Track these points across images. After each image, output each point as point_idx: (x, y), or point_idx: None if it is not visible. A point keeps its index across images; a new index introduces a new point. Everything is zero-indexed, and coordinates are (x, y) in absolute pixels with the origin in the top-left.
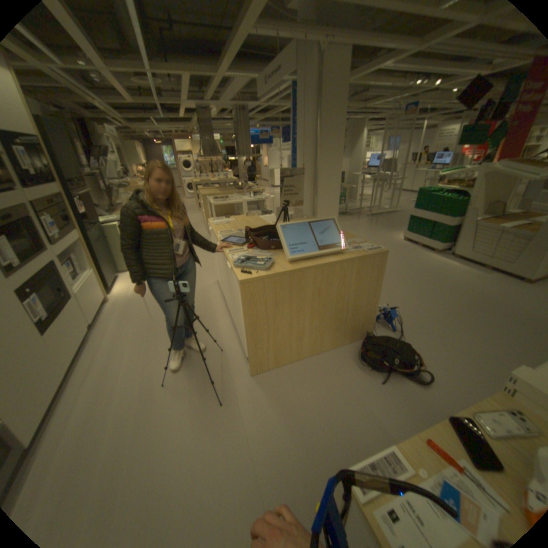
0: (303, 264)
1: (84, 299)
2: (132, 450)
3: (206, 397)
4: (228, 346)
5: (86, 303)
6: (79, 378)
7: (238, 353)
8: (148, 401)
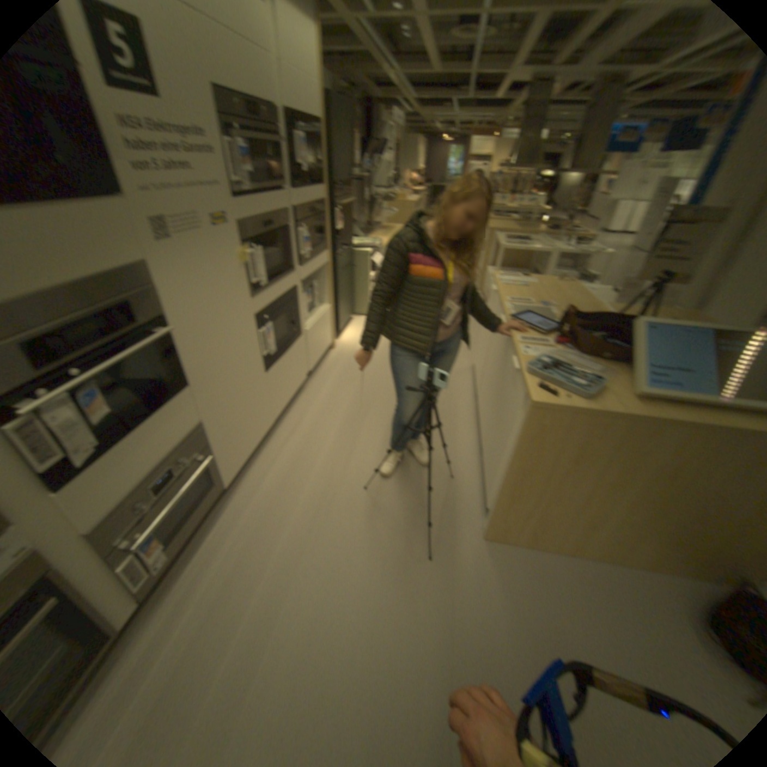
0: (667, 409)
1: (311, 339)
2: (312, 553)
3: (412, 534)
4: (462, 473)
5: (311, 345)
6: (283, 432)
7: (473, 491)
8: (343, 498)
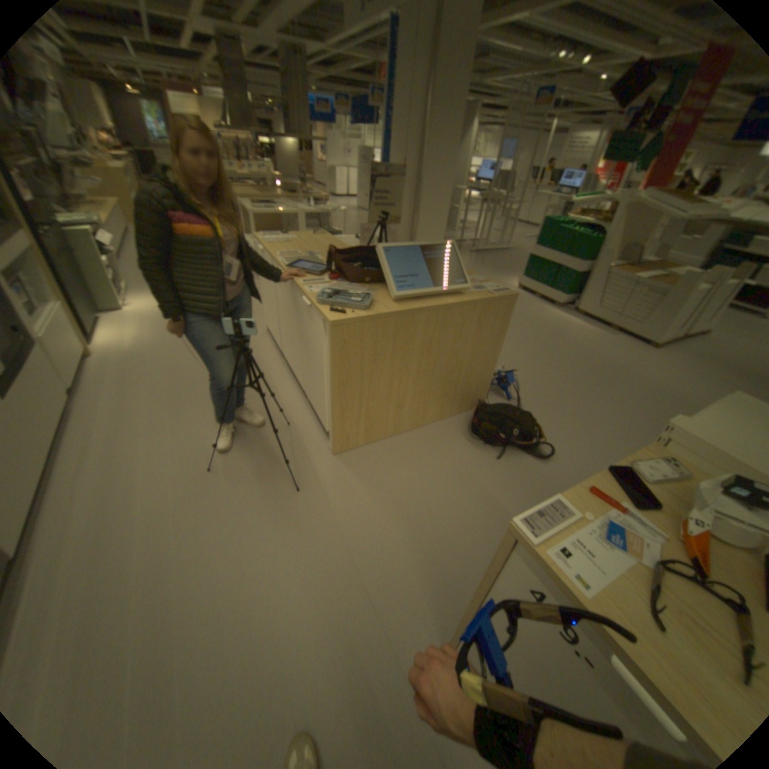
0: (412, 306)
1: (57, 349)
2: (179, 551)
3: (275, 483)
4: (297, 419)
5: (60, 355)
6: (71, 465)
7: (311, 428)
8: (190, 490)
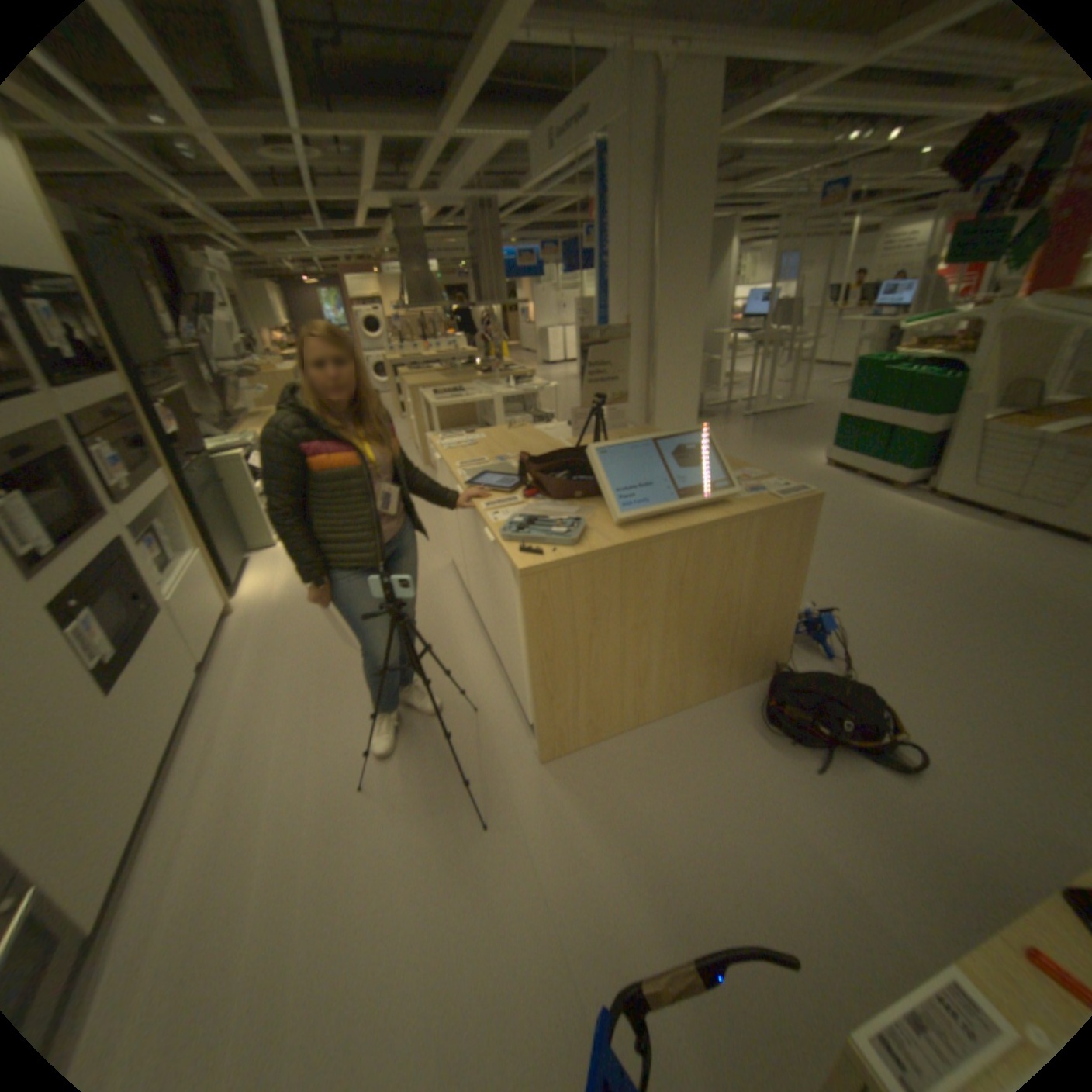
0: (647, 529)
1: (187, 612)
2: (308, 931)
3: (453, 811)
4: (489, 700)
5: (191, 619)
6: (187, 777)
7: (509, 714)
8: (333, 821)
